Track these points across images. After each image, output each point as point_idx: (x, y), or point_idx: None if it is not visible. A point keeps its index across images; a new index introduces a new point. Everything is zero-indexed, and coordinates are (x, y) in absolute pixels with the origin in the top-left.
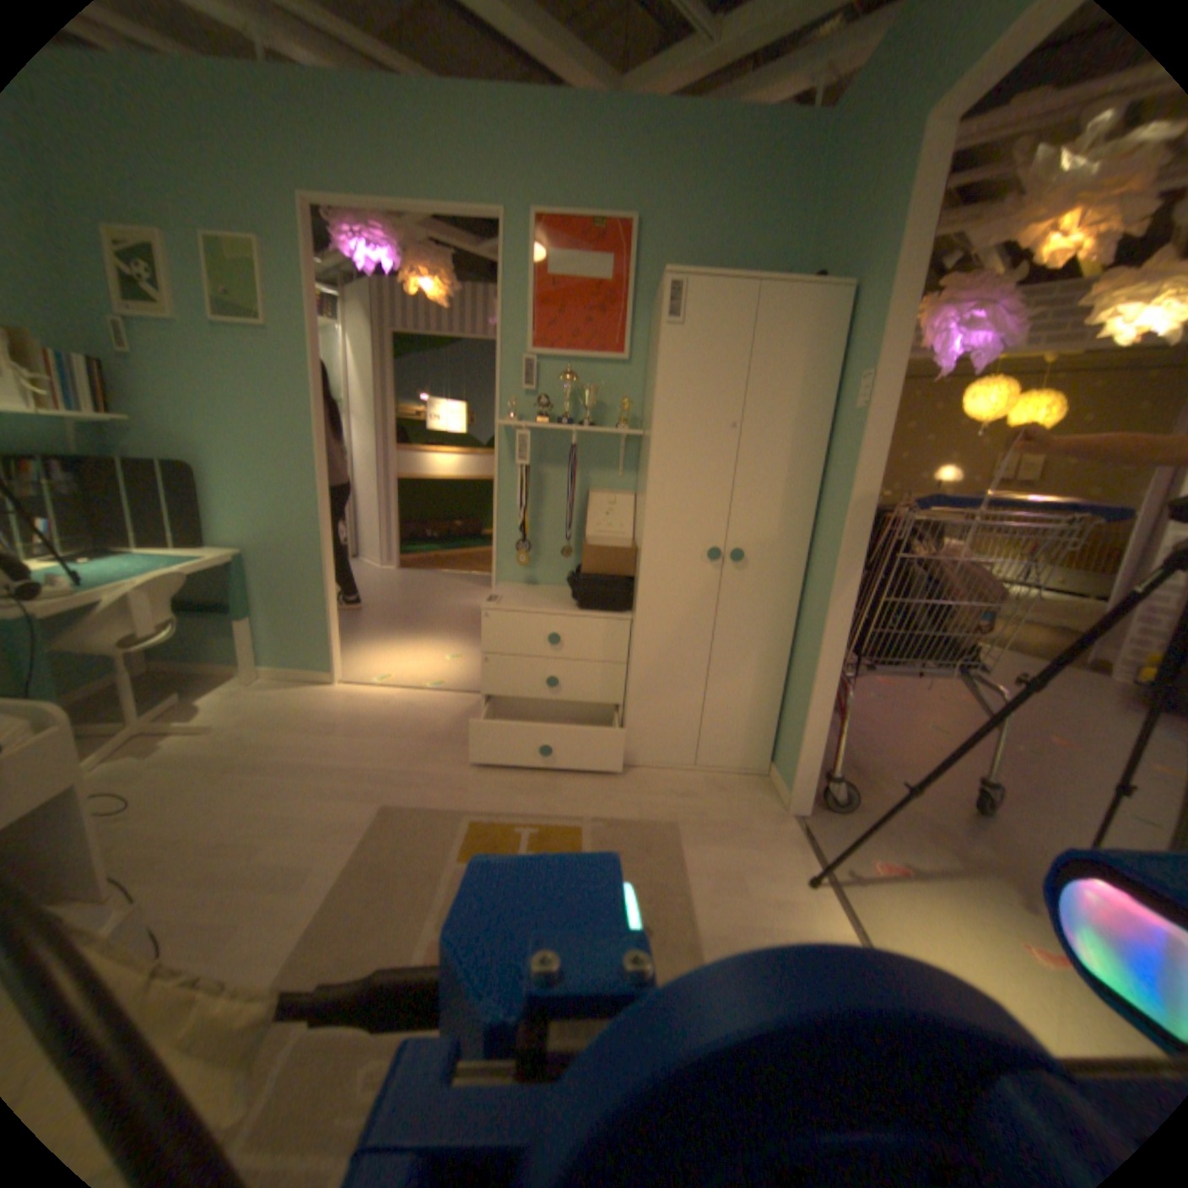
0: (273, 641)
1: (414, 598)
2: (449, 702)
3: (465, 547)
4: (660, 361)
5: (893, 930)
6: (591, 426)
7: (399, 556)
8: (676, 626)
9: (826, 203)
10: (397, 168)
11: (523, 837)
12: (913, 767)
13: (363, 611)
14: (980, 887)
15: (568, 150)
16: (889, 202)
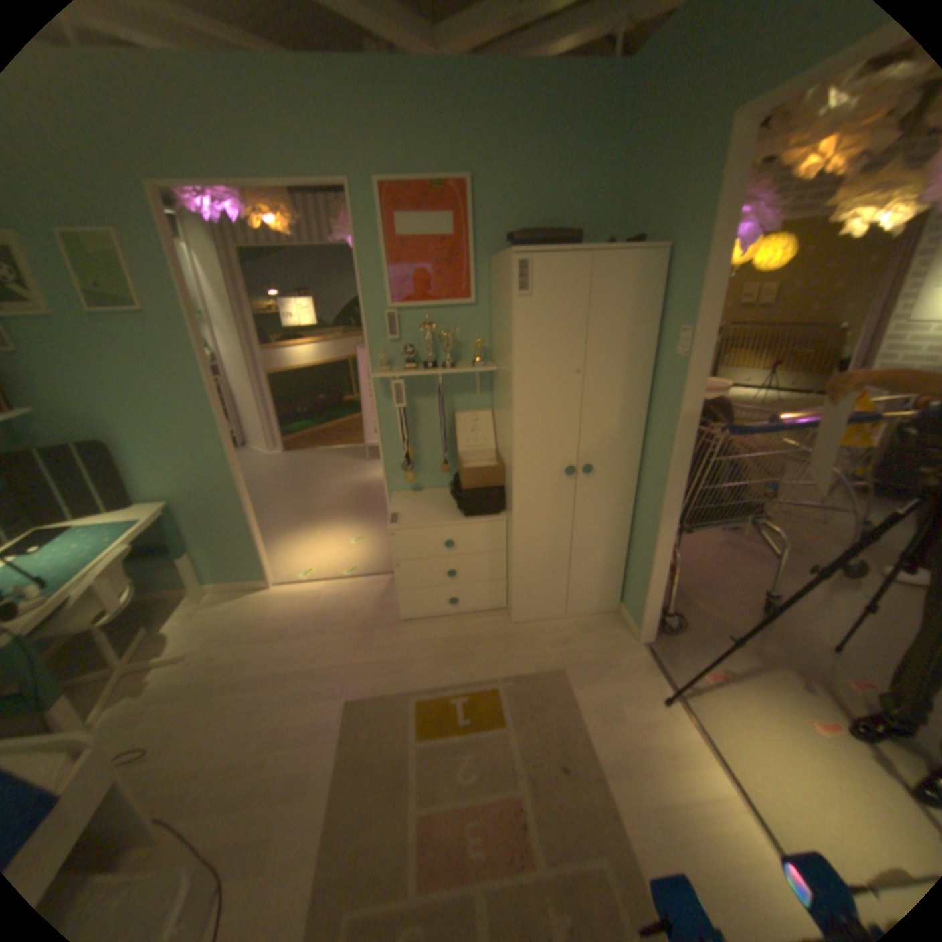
0: (213, 564)
1: (308, 481)
2: (368, 586)
3: (334, 417)
4: (516, 327)
5: (726, 727)
6: (454, 365)
7: (282, 437)
8: (546, 523)
9: (634, 151)
10: (240, 146)
11: (459, 705)
12: (716, 580)
13: (271, 502)
14: (775, 677)
15: (400, 115)
16: (700, 178)
